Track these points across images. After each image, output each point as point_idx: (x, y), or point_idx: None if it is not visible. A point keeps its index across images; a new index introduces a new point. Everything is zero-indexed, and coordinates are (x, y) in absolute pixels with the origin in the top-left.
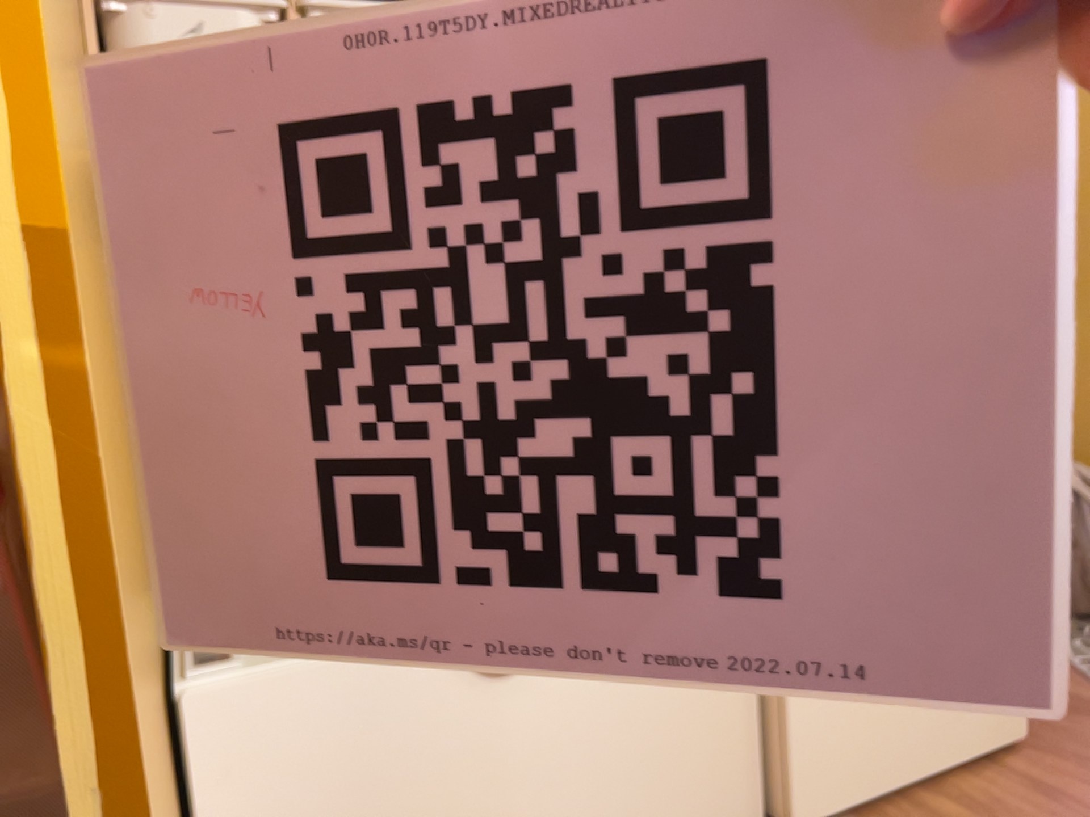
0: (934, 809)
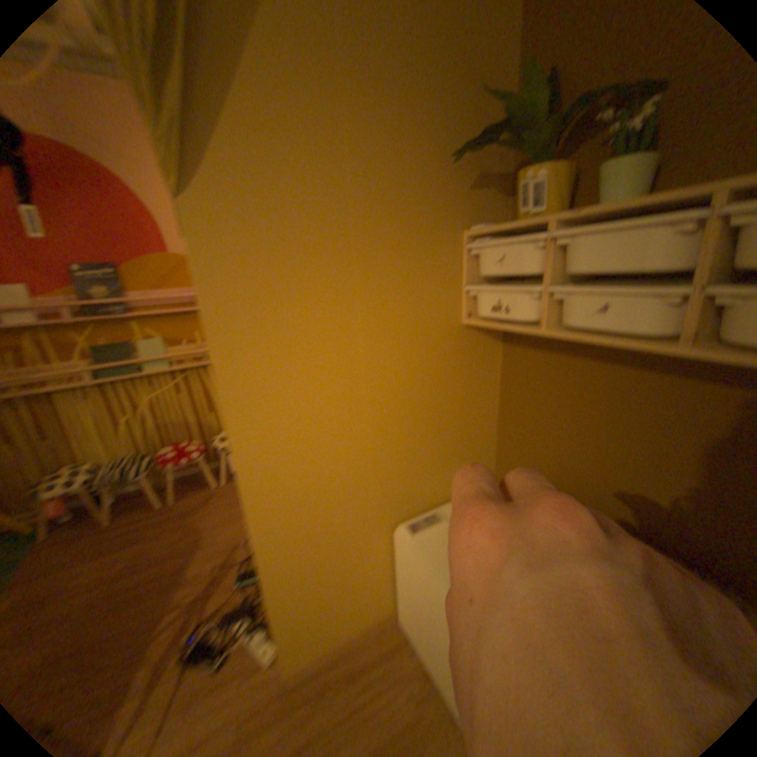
0: None
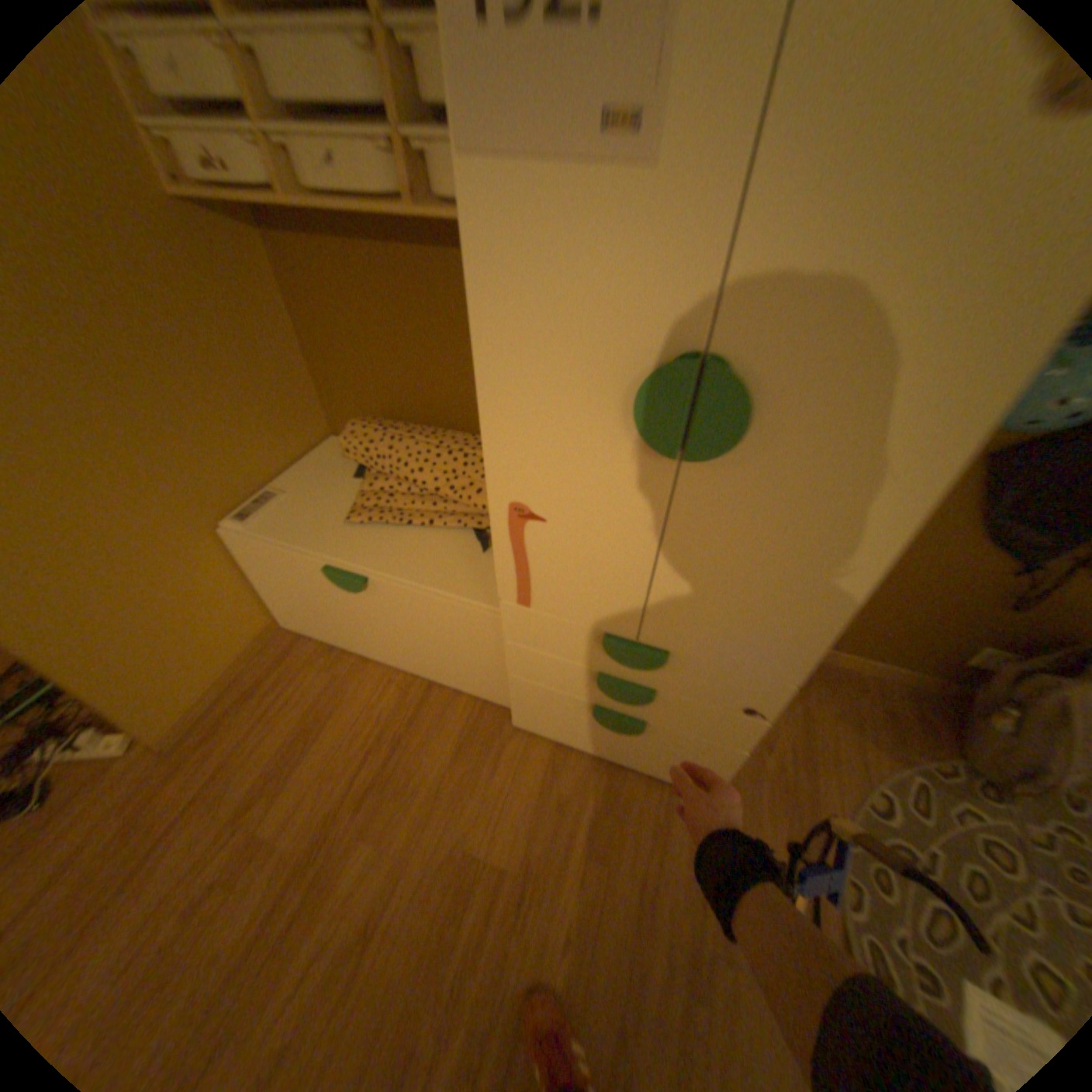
0: (591, 775)
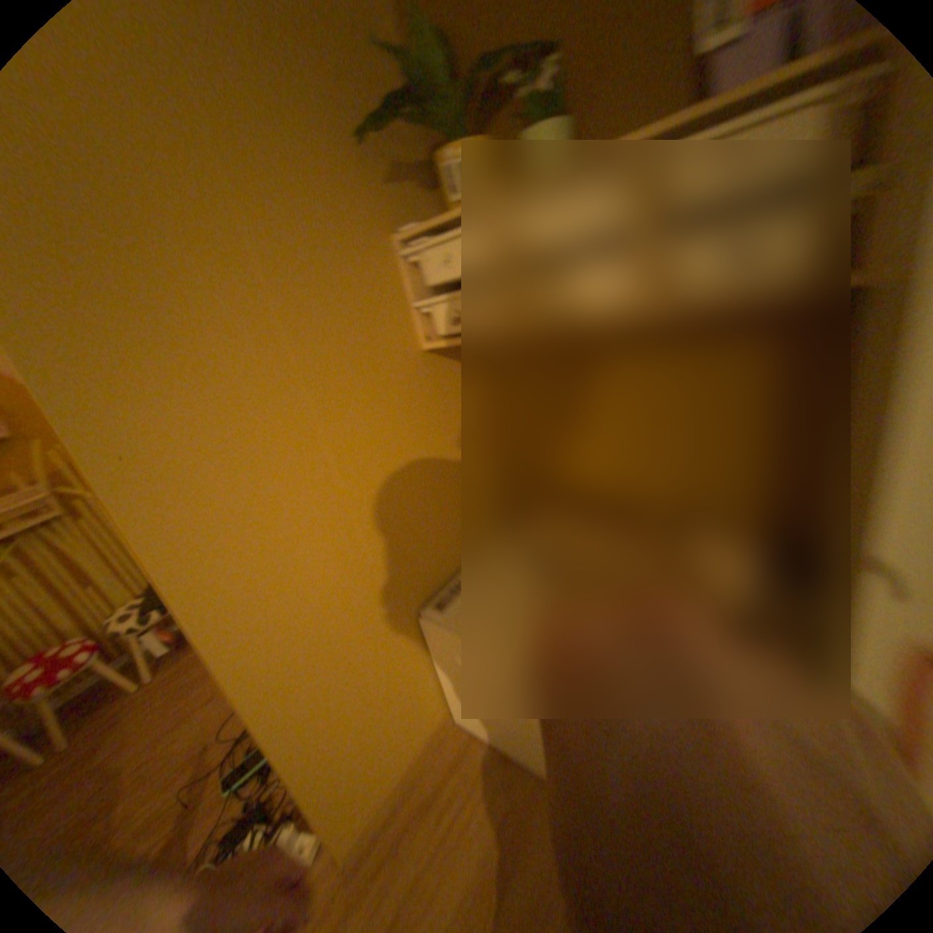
0: None
